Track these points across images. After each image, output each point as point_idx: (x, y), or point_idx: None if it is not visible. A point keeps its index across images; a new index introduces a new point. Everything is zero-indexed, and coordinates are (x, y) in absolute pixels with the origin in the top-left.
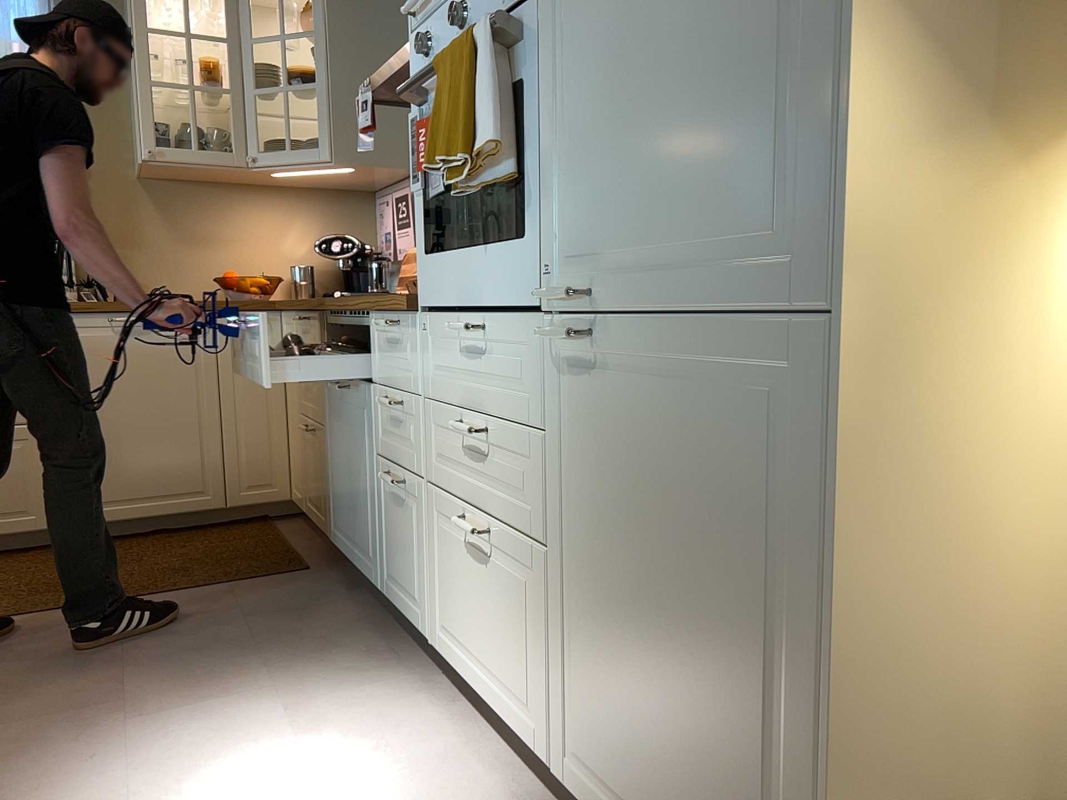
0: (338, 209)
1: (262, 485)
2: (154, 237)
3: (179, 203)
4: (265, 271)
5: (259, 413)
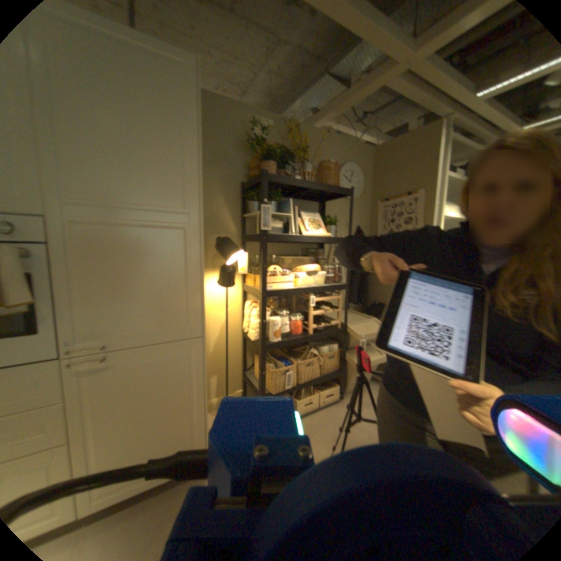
0: None
1: None
2: None
3: None
4: None
5: None
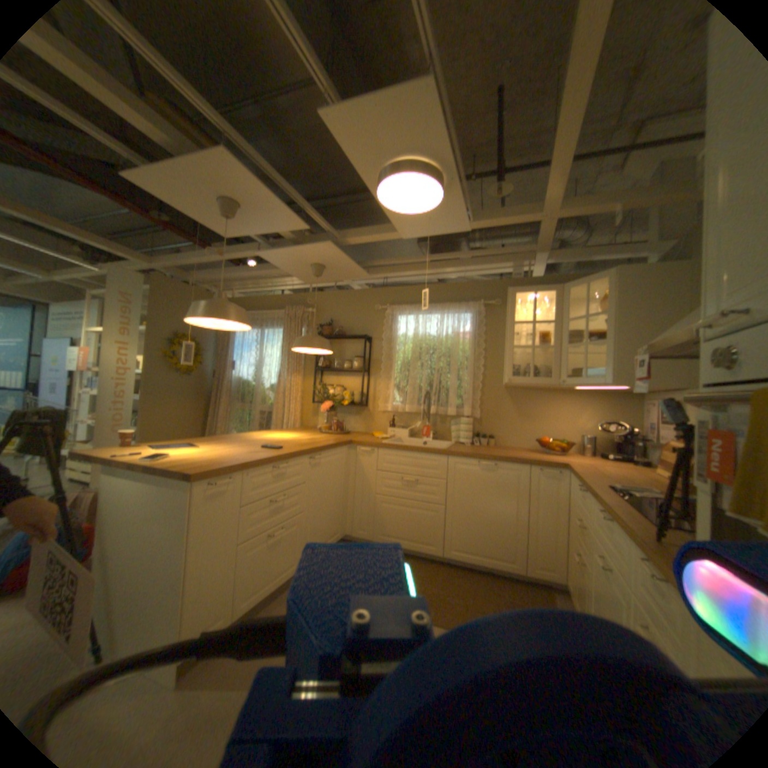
0: (616, 404)
1: (549, 571)
2: (509, 415)
3: (523, 399)
4: (566, 436)
5: (551, 527)
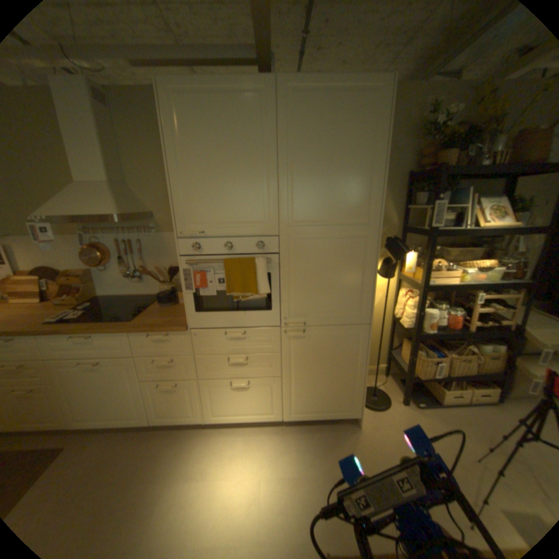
0: None
1: None
2: None
3: None
4: None
5: None
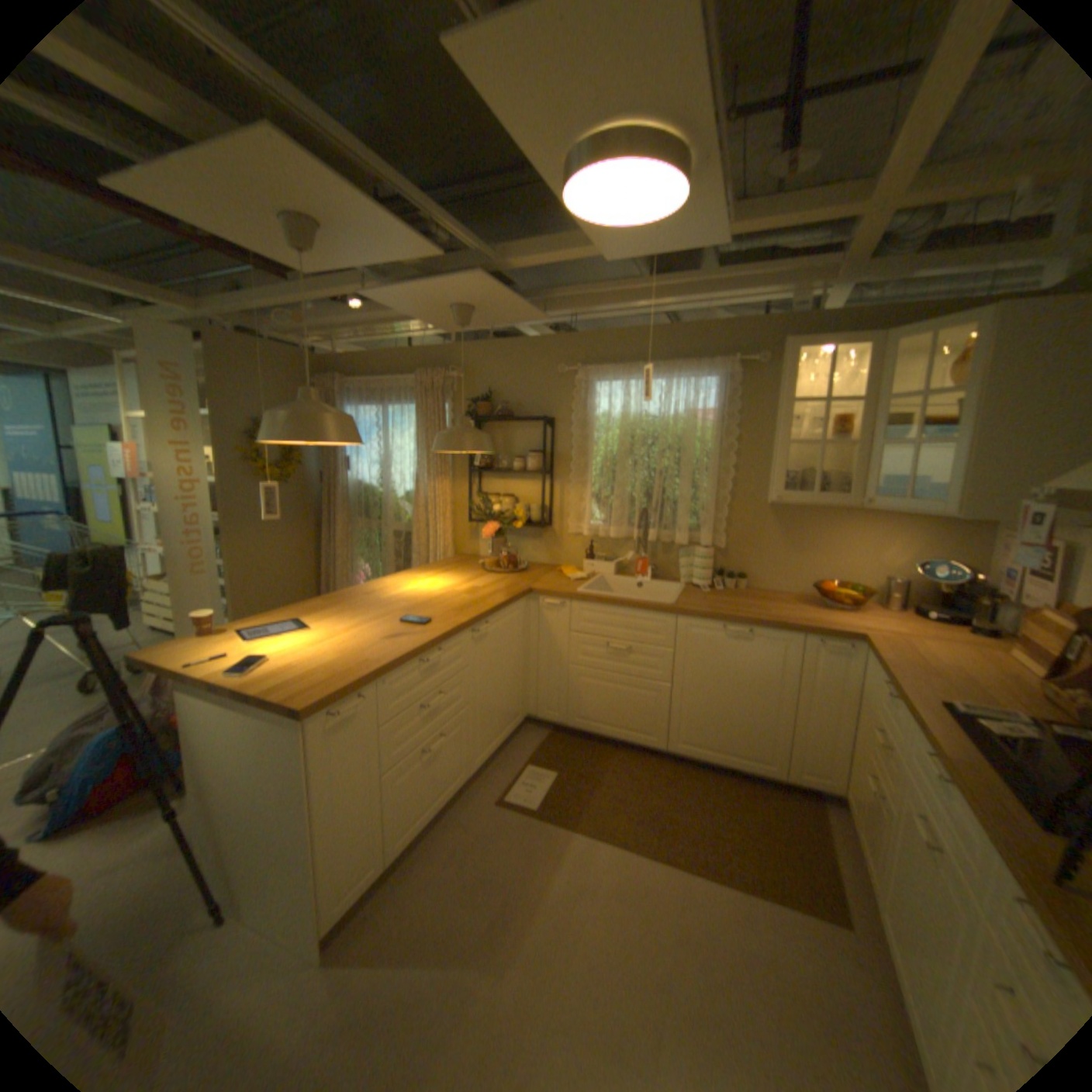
0: (952, 529)
1: (824, 779)
2: (772, 543)
3: (796, 520)
4: (862, 577)
5: (832, 723)
